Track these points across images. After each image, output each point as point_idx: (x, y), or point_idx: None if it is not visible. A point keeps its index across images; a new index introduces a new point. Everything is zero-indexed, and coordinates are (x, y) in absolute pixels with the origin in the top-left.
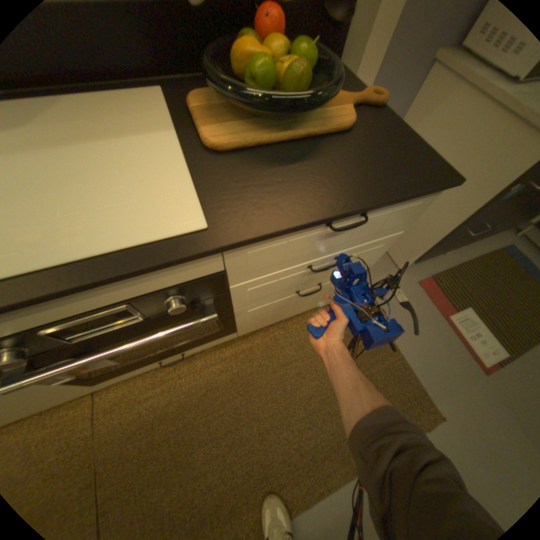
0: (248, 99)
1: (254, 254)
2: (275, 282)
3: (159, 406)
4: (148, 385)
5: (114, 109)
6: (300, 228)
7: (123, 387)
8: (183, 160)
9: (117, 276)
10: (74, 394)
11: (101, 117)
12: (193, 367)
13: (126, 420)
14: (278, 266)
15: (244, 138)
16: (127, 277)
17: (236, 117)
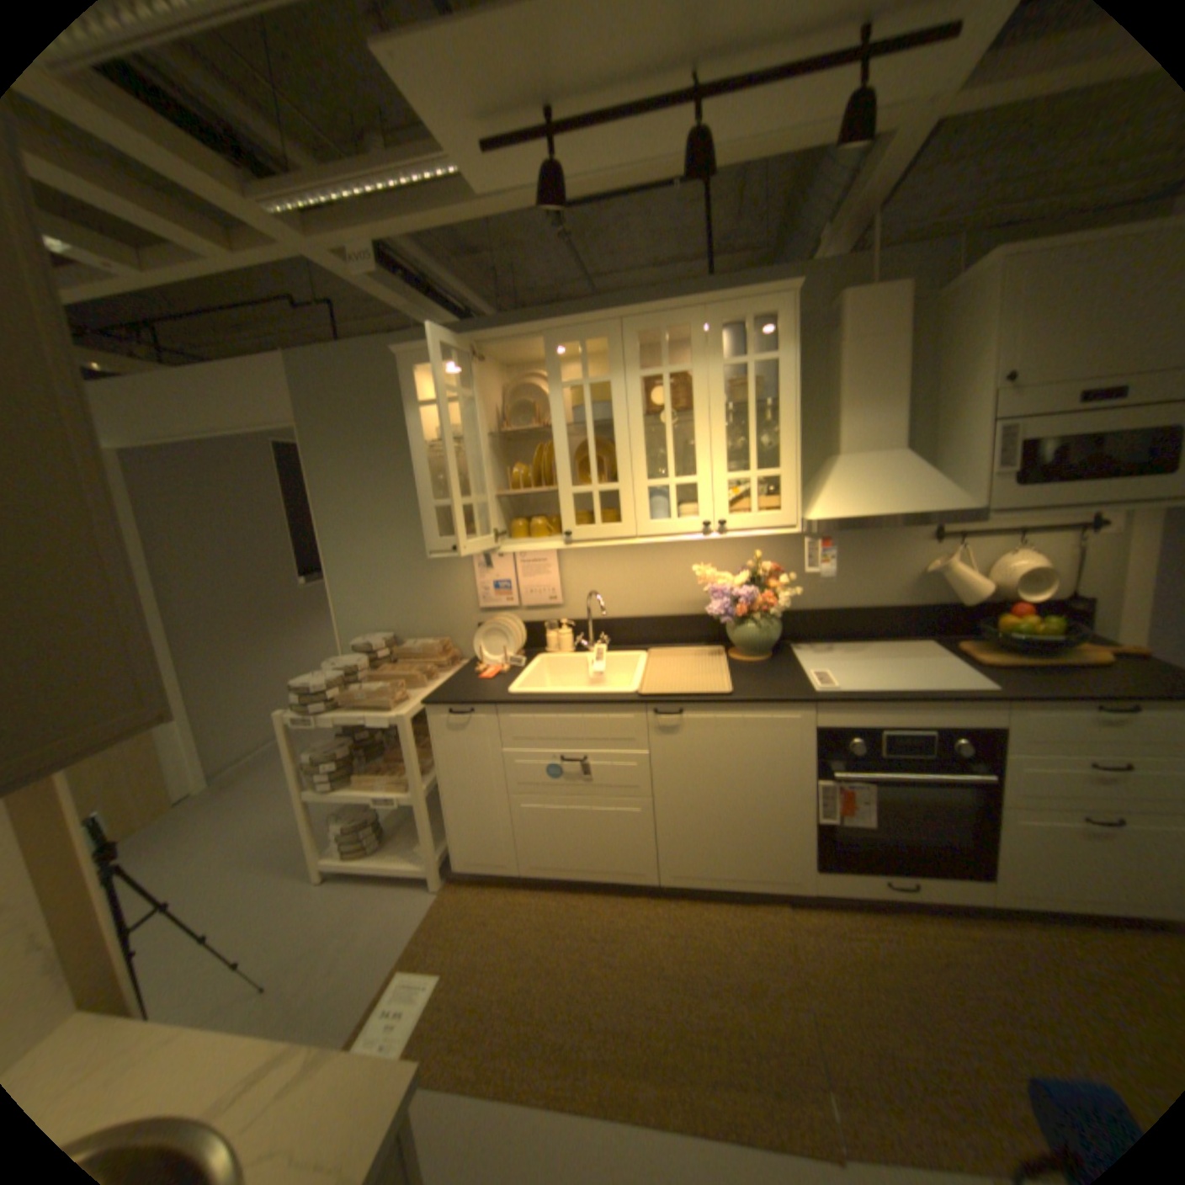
0: (1019, 645)
1: (1037, 723)
2: (1057, 779)
3: (883, 958)
4: (863, 931)
5: (906, 652)
6: (1076, 709)
7: (830, 921)
8: (972, 671)
9: (956, 702)
10: (799, 881)
11: (900, 655)
12: (926, 935)
13: (840, 954)
14: (1059, 751)
15: (1014, 667)
16: (953, 710)
17: (1005, 657)
